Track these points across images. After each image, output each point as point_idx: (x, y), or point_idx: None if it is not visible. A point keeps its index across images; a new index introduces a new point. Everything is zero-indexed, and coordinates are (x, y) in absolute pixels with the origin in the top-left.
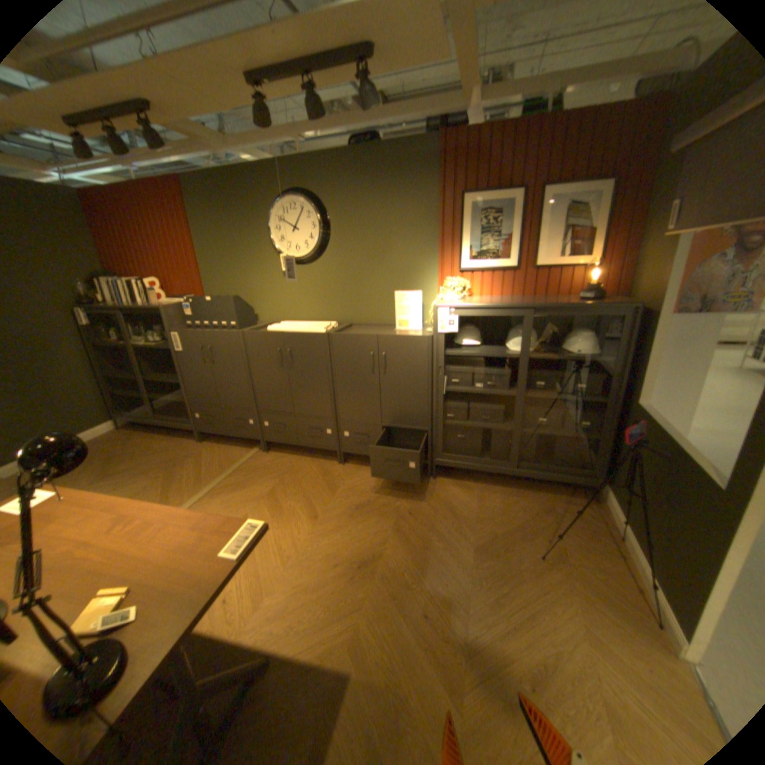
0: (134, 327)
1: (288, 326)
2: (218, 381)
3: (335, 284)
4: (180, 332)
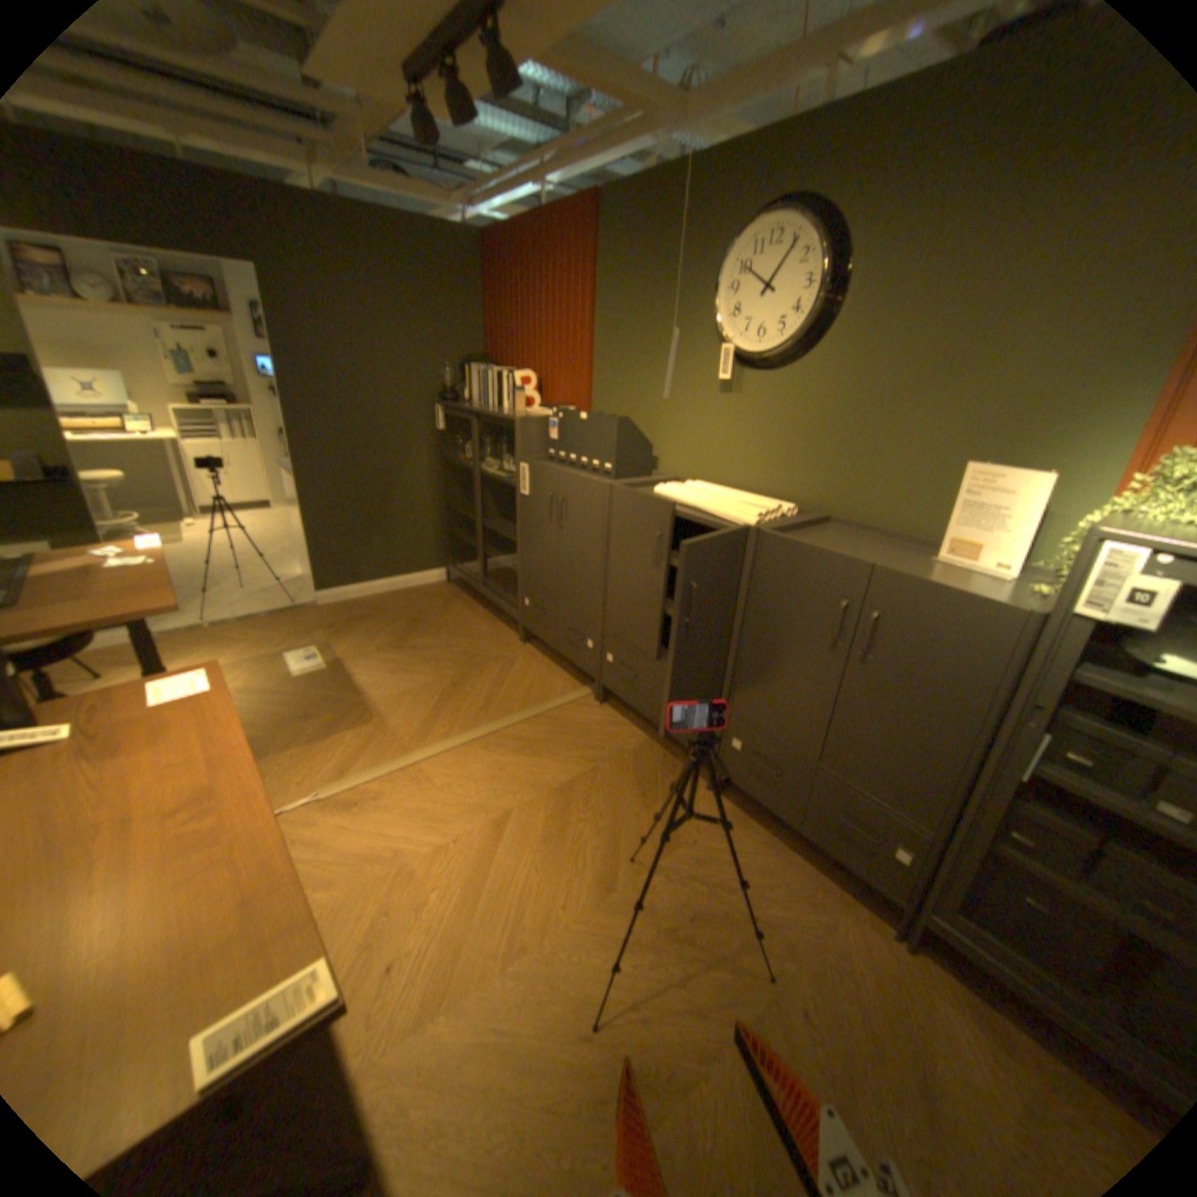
0: (494, 444)
1: (697, 491)
2: (563, 559)
3: (822, 420)
4: (532, 465)
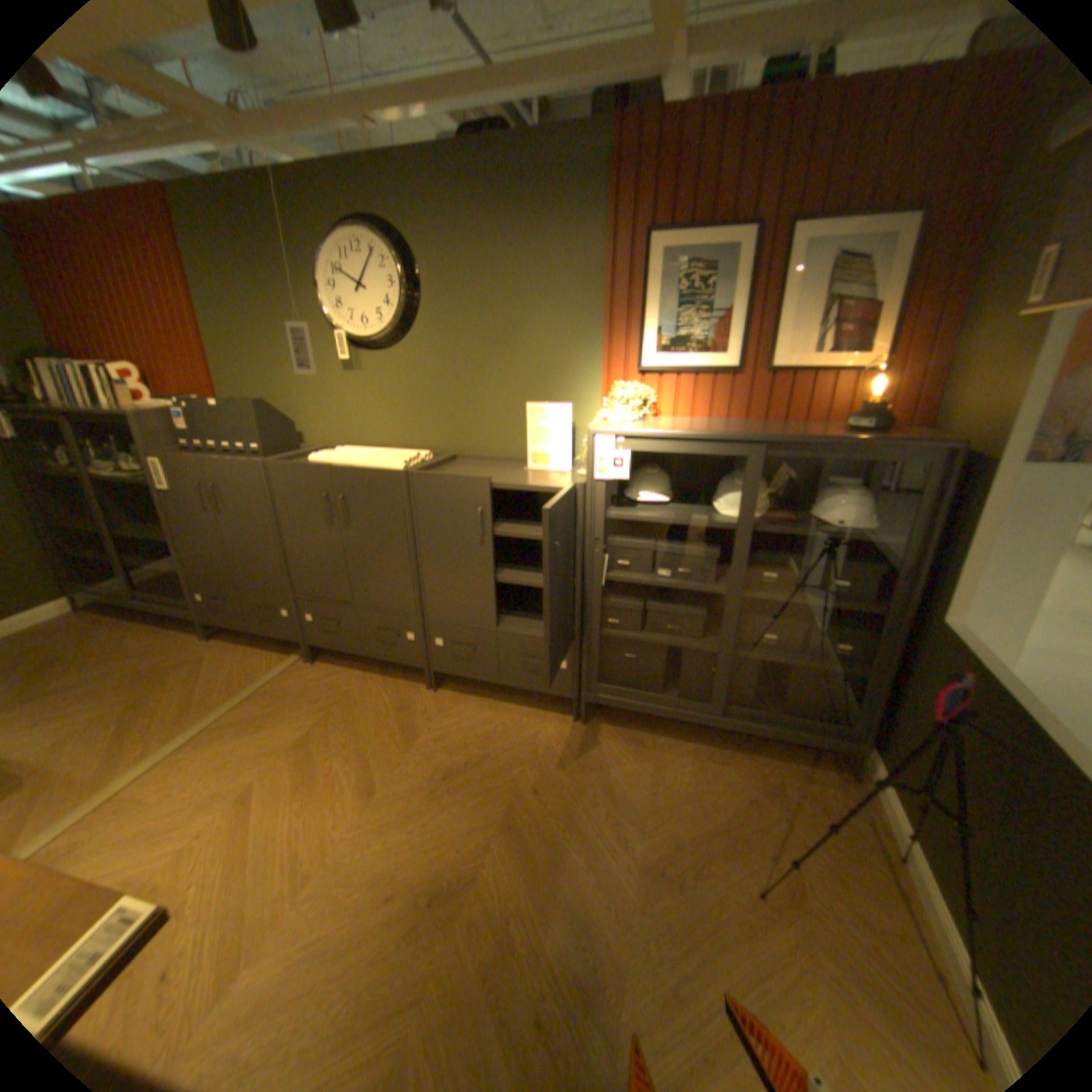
0: (97, 446)
1: (346, 454)
2: (229, 544)
3: (429, 386)
4: (162, 459)
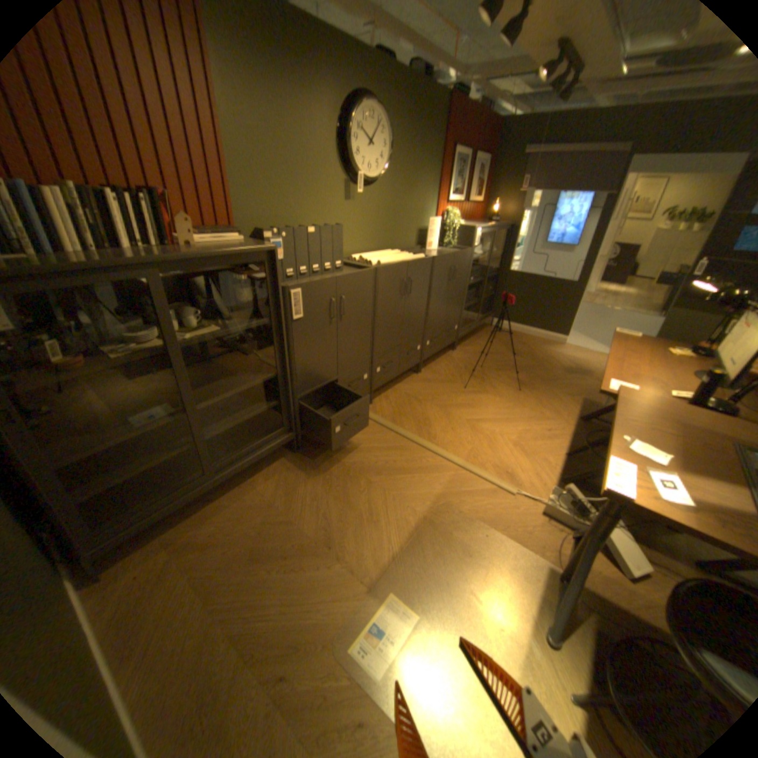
0: (122, 310)
1: (379, 257)
2: (341, 343)
3: (385, 210)
4: (303, 287)
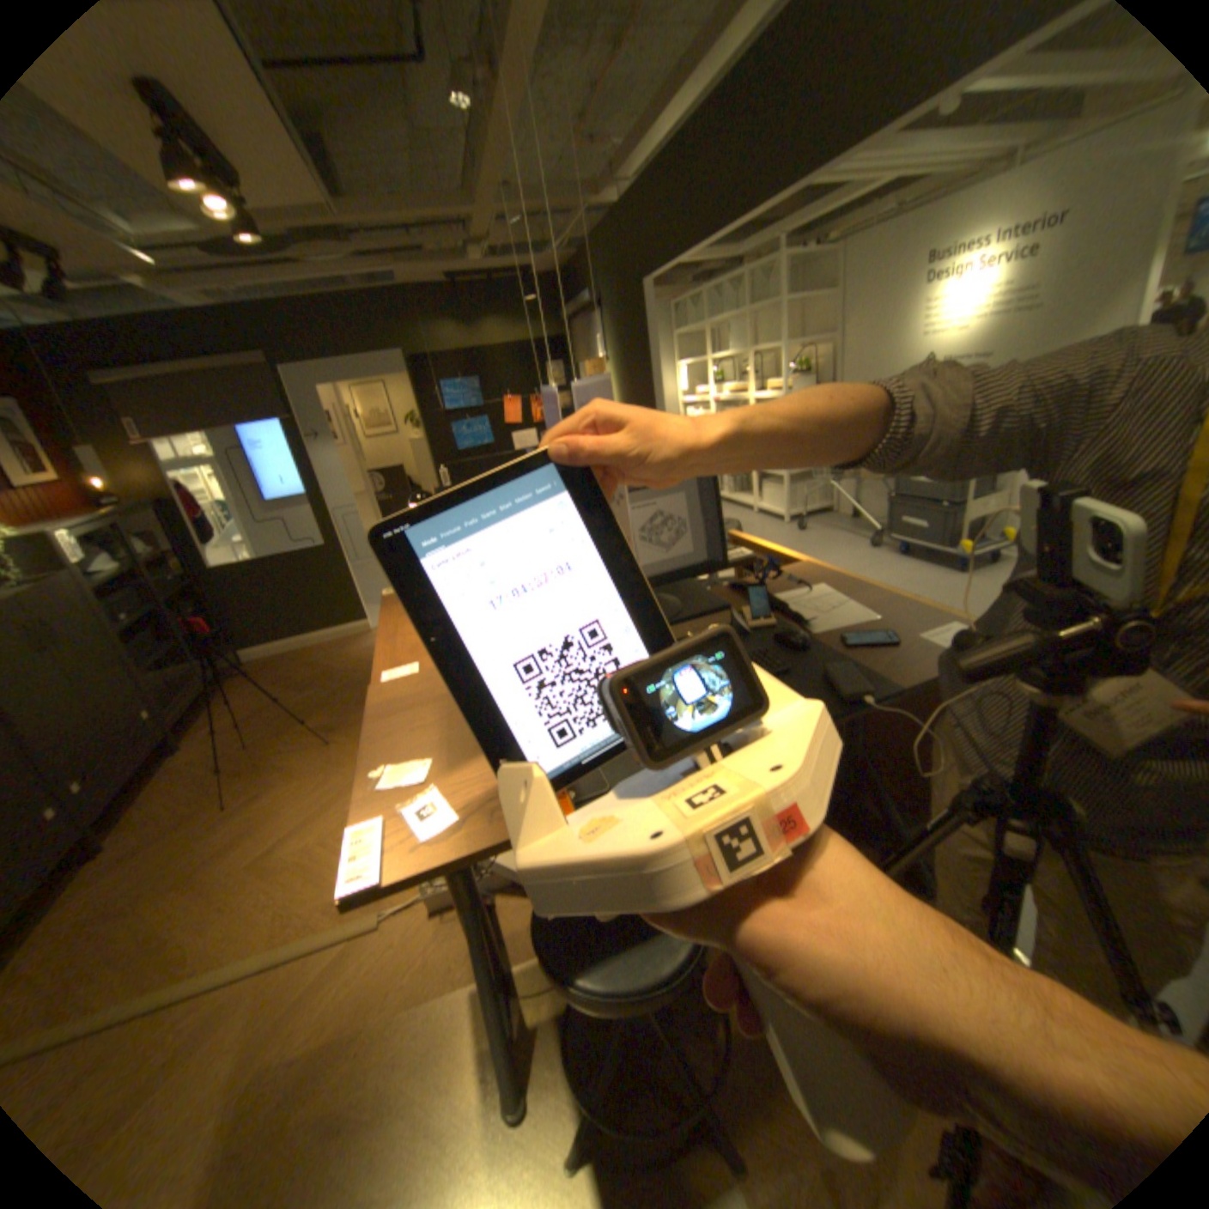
0: None
1: None
2: None
3: None
4: None
